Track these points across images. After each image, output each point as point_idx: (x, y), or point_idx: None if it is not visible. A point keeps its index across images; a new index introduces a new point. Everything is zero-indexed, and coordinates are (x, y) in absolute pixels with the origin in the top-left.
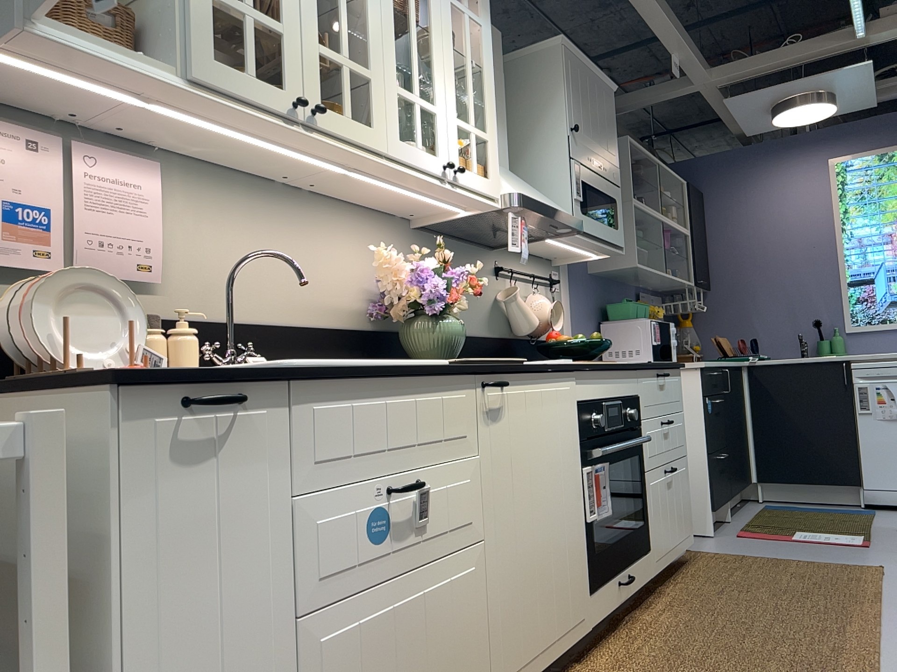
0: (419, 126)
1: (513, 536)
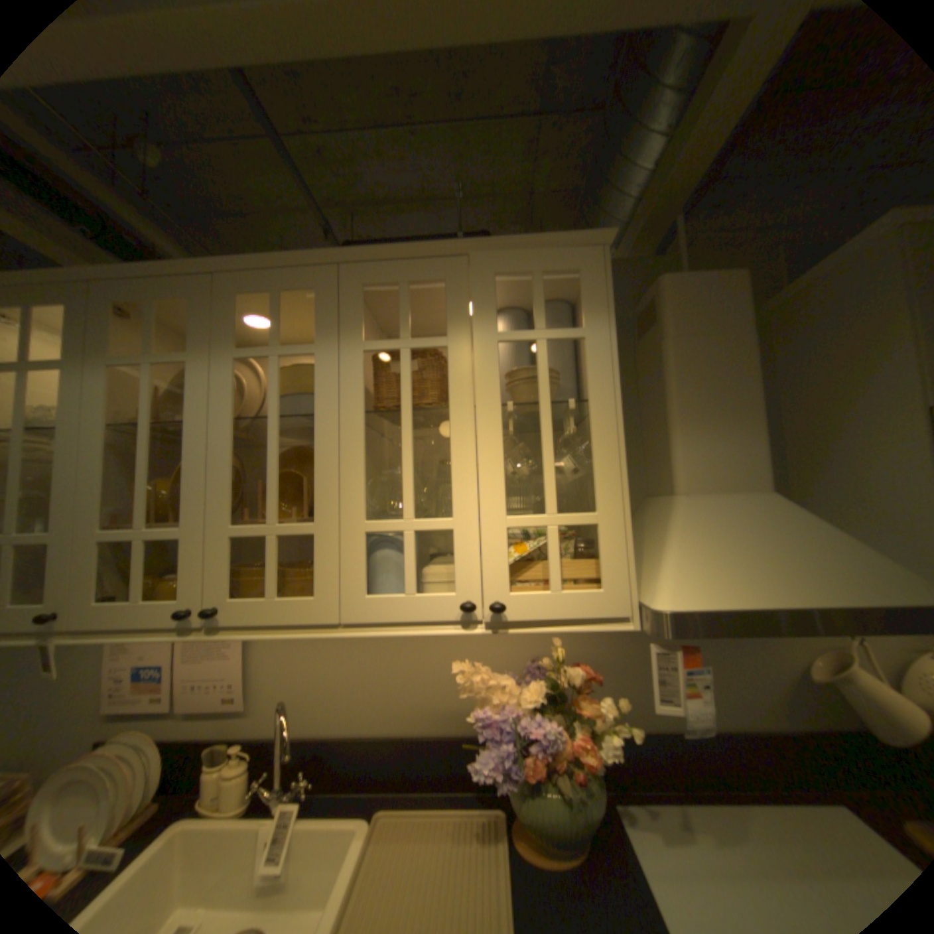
0: (411, 560)
1: None
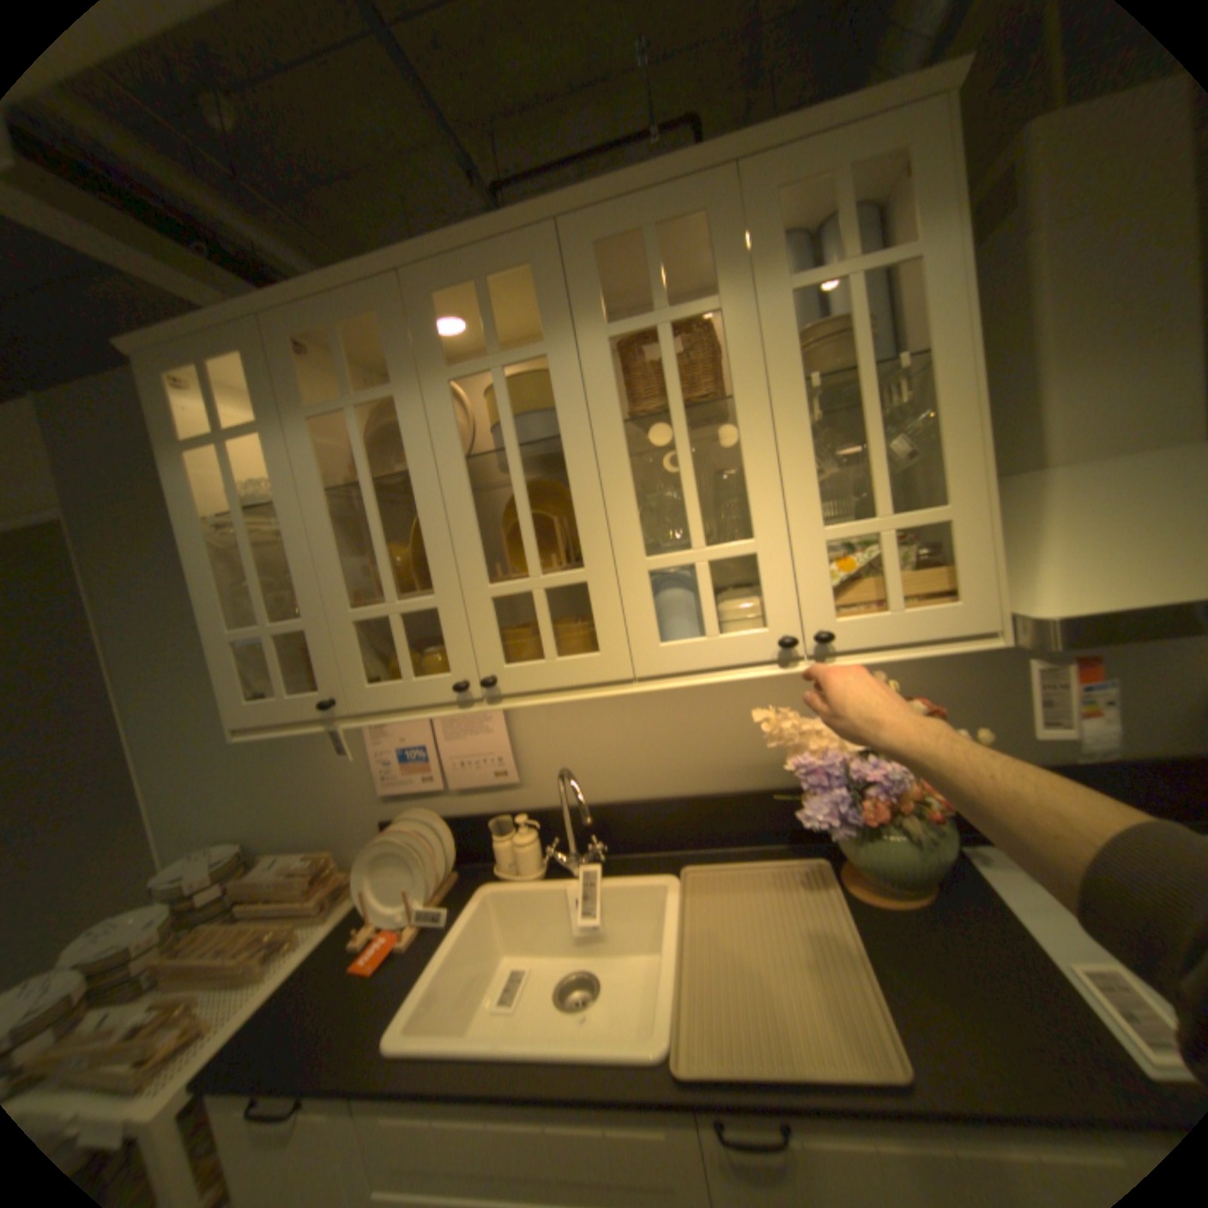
0: (708, 597)
1: None
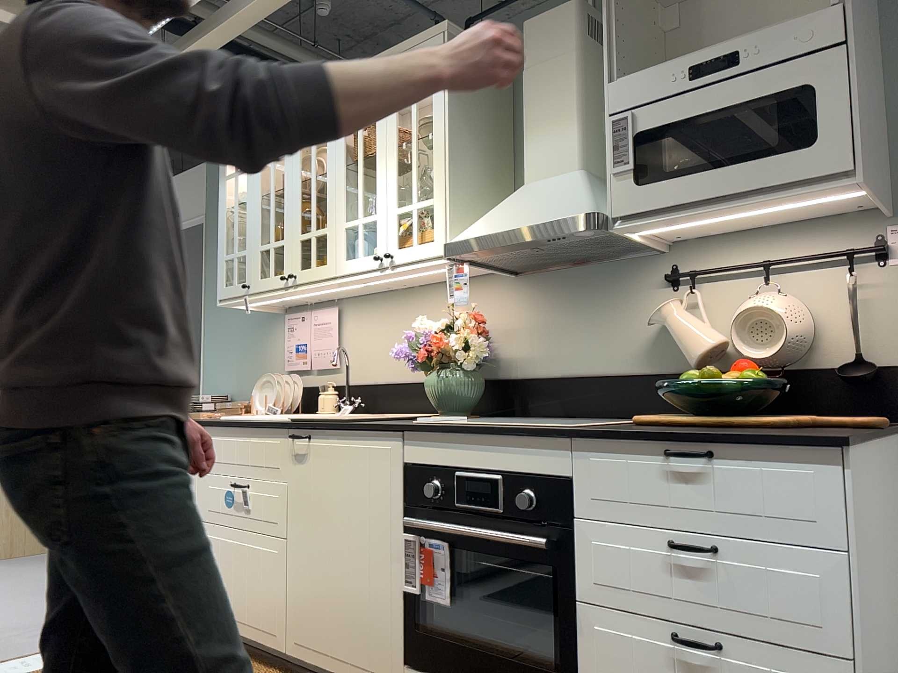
0: (359, 239)
1: (309, 551)
